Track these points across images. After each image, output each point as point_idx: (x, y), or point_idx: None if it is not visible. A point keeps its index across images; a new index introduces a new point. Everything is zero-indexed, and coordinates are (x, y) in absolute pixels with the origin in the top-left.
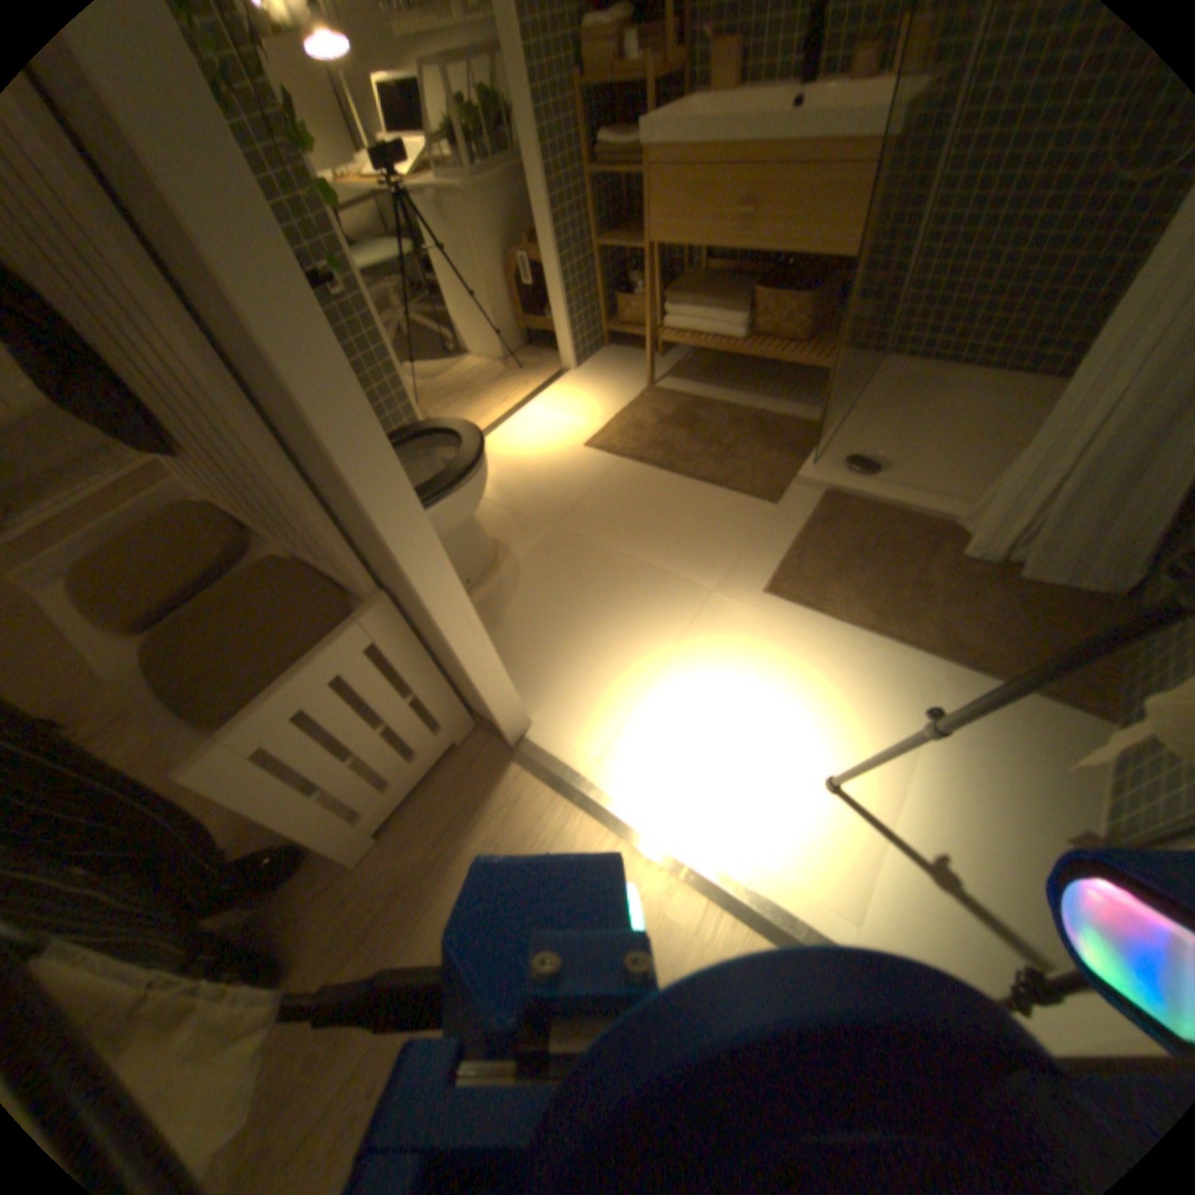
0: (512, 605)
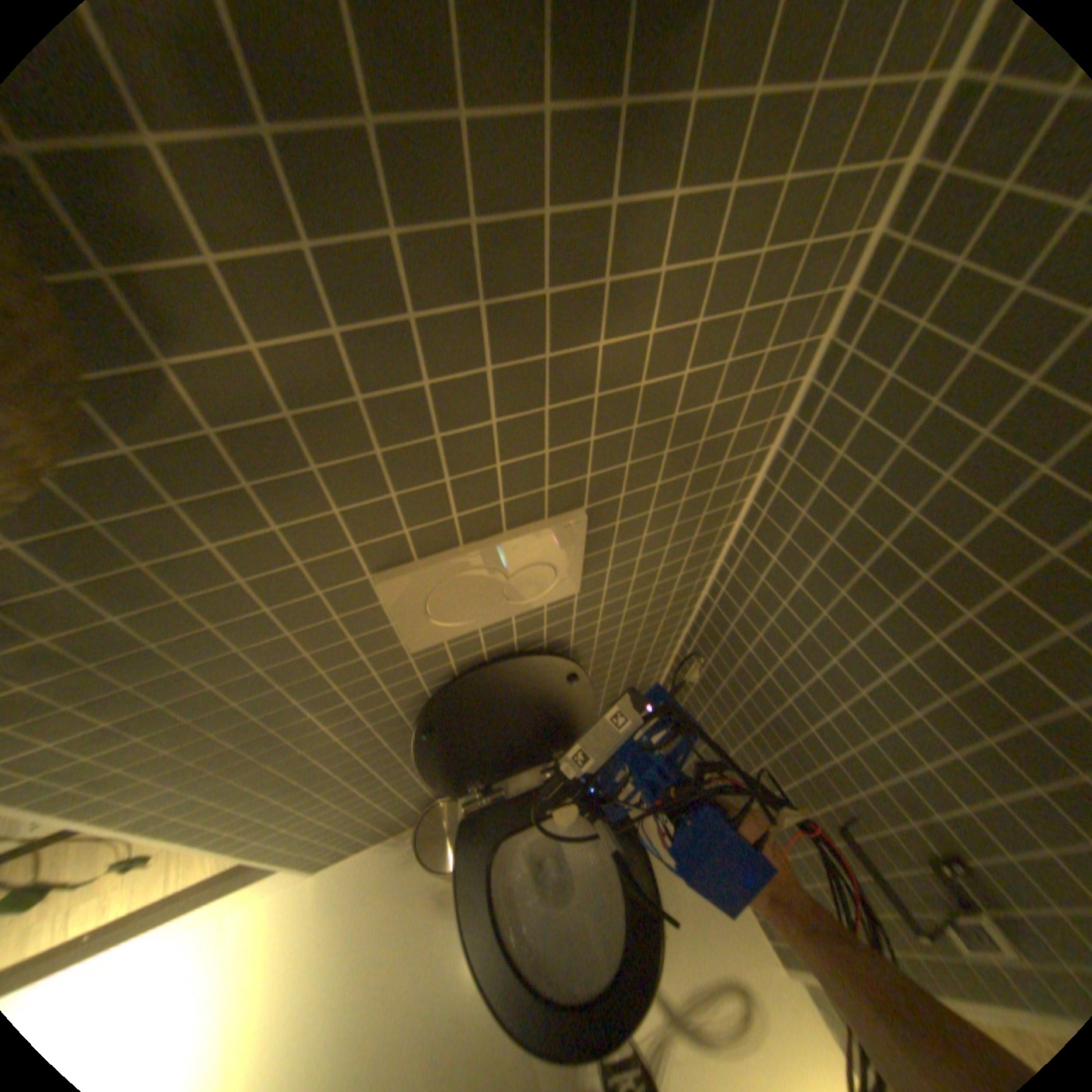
0: (439, 952)
